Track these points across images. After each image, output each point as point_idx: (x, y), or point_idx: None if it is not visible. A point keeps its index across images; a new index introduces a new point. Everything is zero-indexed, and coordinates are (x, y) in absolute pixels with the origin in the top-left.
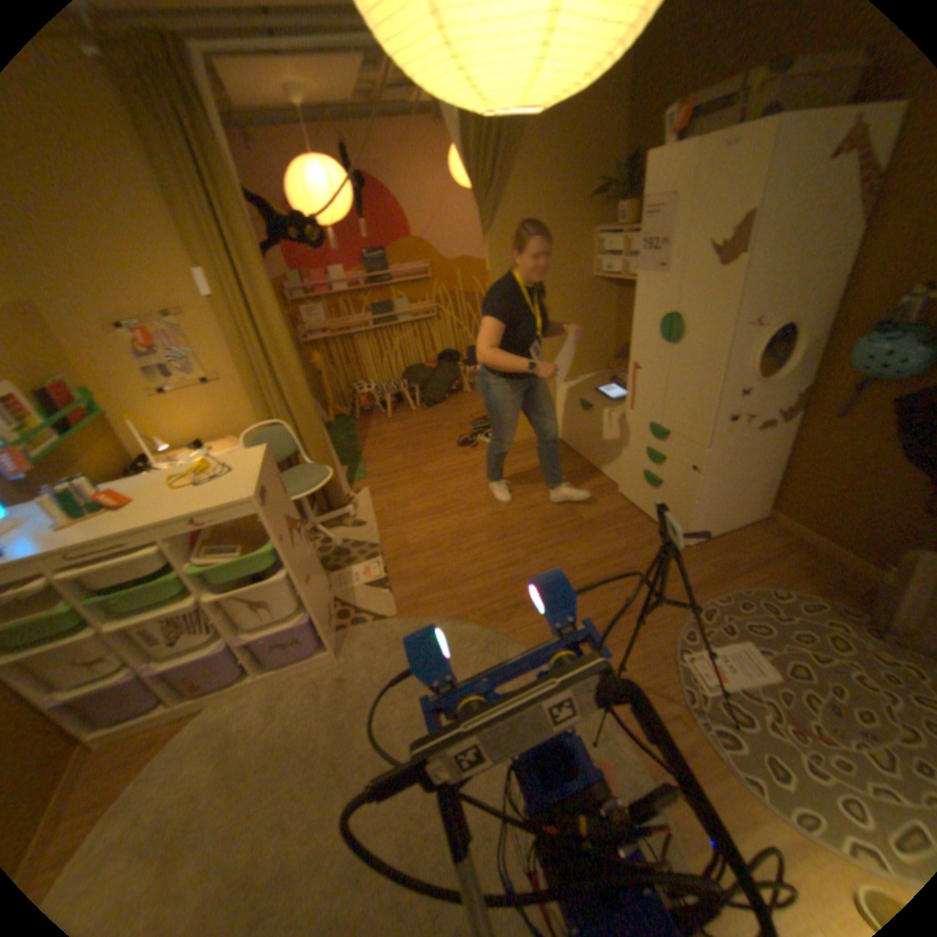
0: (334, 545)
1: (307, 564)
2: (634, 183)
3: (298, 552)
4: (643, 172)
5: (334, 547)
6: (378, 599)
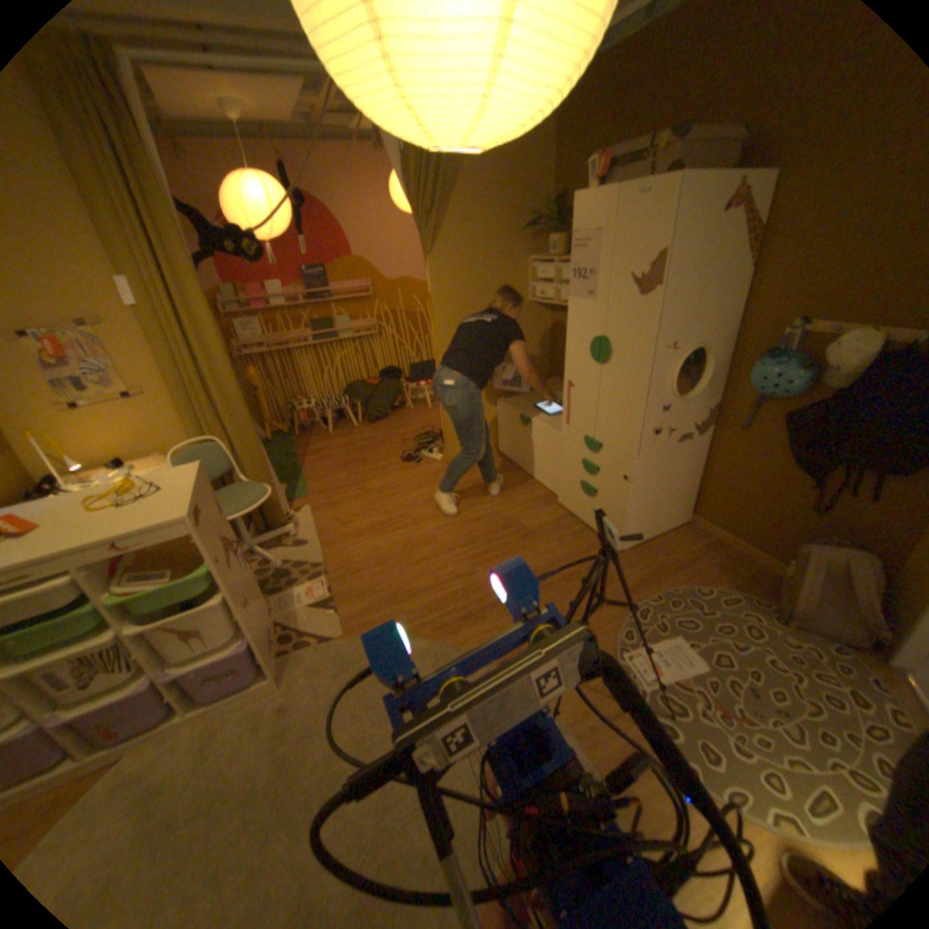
0: (274, 566)
1: (246, 586)
2: (563, 219)
3: (236, 574)
4: (570, 210)
5: (274, 568)
6: (322, 620)
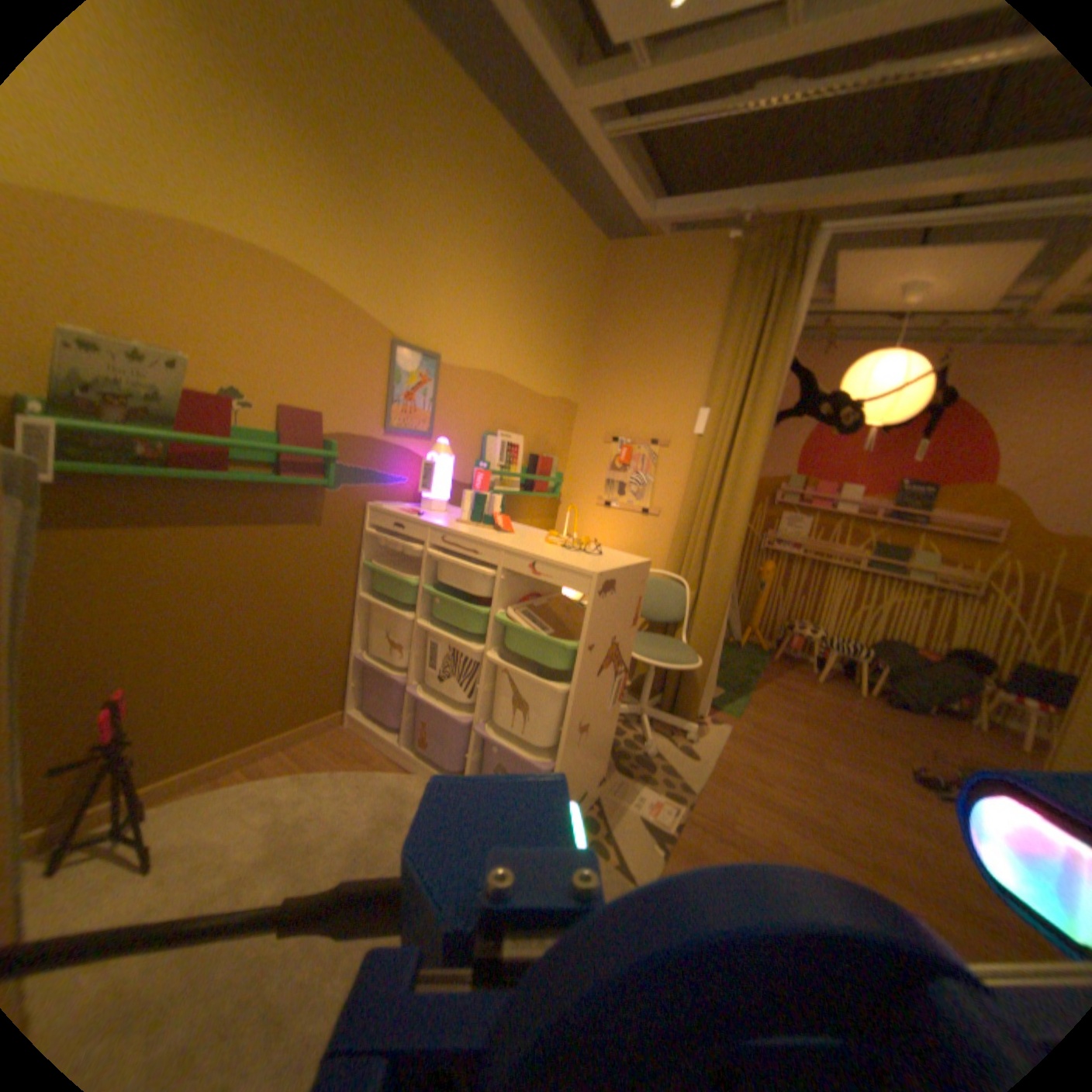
0: (648, 750)
1: (600, 719)
2: None
3: (601, 694)
4: None
5: (645, 752)
6: (646, 853)
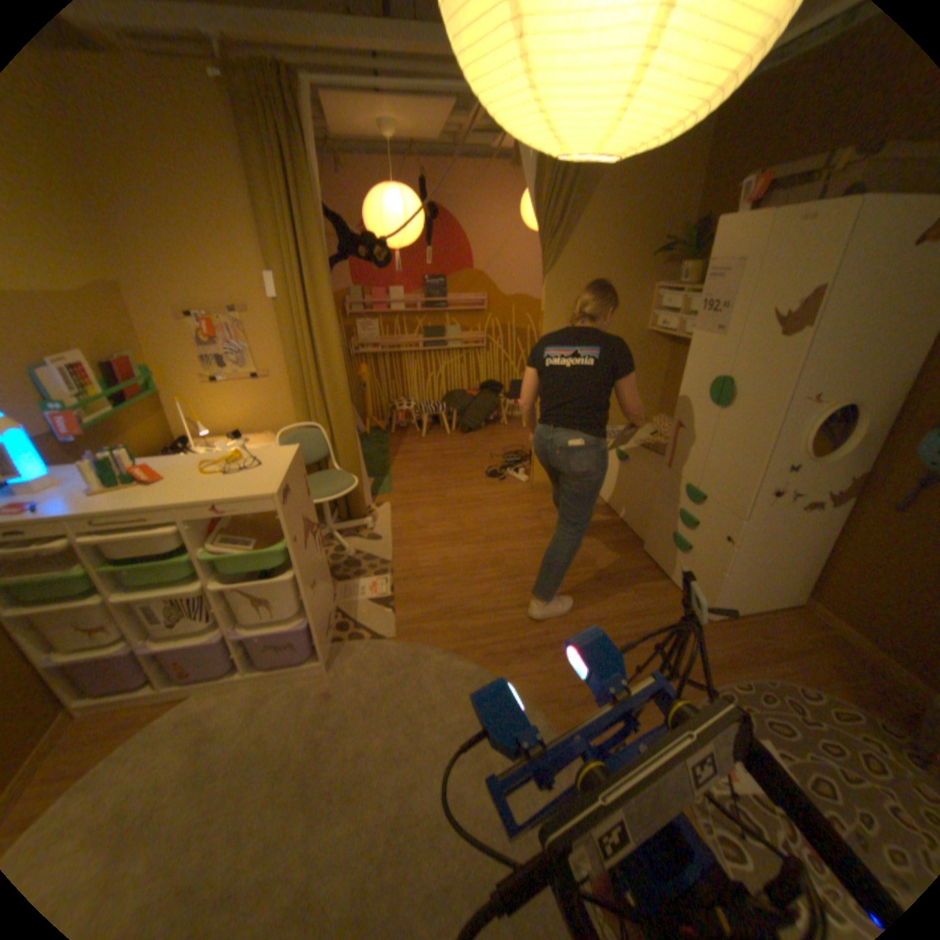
0: (348, 554)
1: (317, 569)
2: (702, 245)
3: (311, 555)
4: (713, 236)
5: (346, 556)
6: (380, 617)
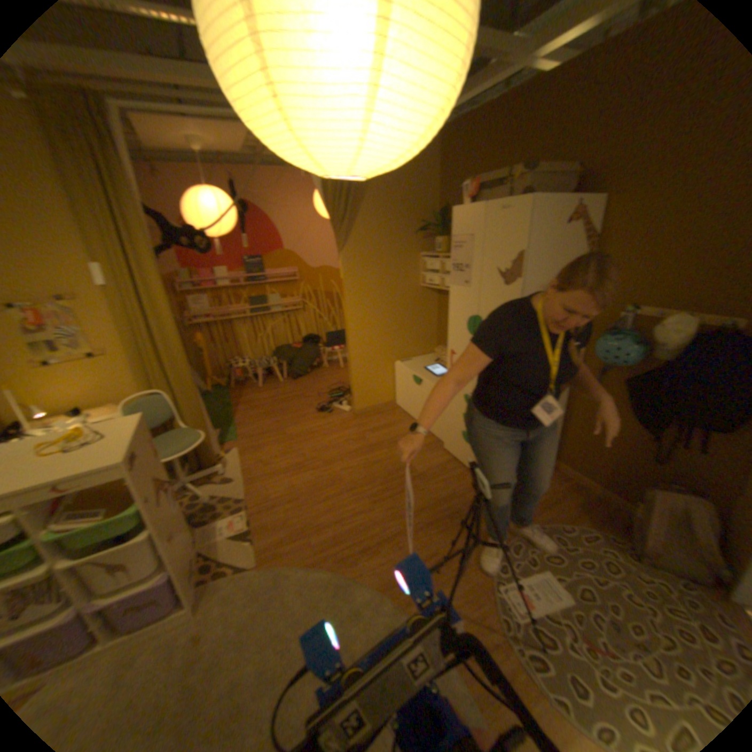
0: (201, 501)
1: (171, 522)
2: (445, 226)
3: (163, 511)
4: (451, 219)
5: (200, 504)
6: (238, 552)
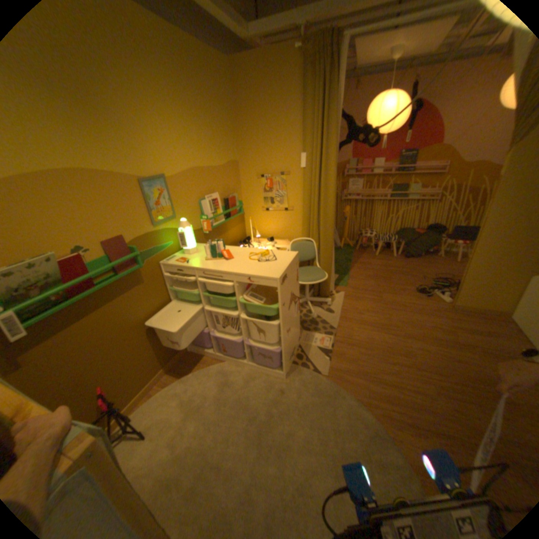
0: (313, 316)
1: (293, 322)
2: None
3: (291, 314)
4: None
5: (312, 317)
6: (322, 360)
